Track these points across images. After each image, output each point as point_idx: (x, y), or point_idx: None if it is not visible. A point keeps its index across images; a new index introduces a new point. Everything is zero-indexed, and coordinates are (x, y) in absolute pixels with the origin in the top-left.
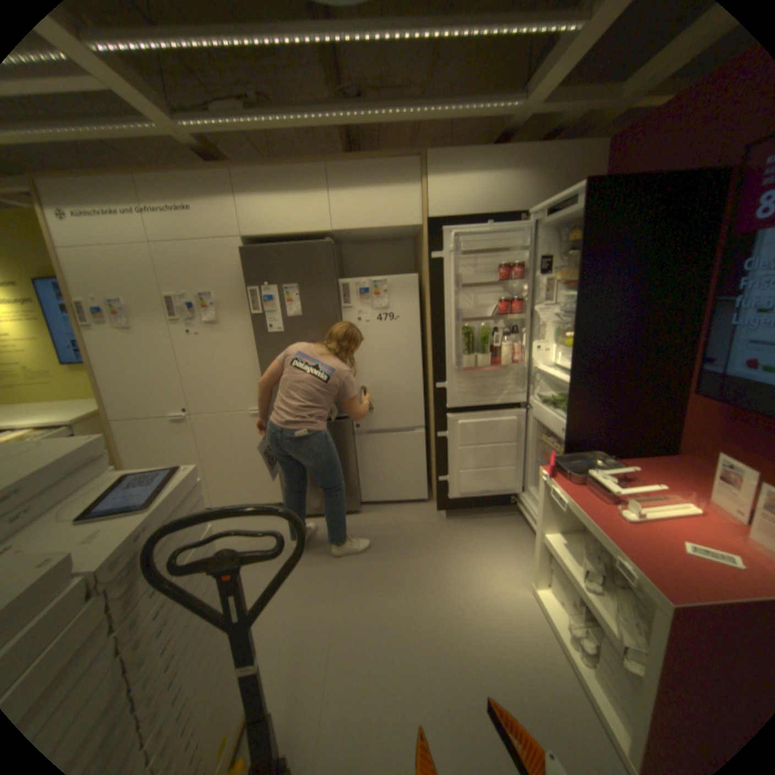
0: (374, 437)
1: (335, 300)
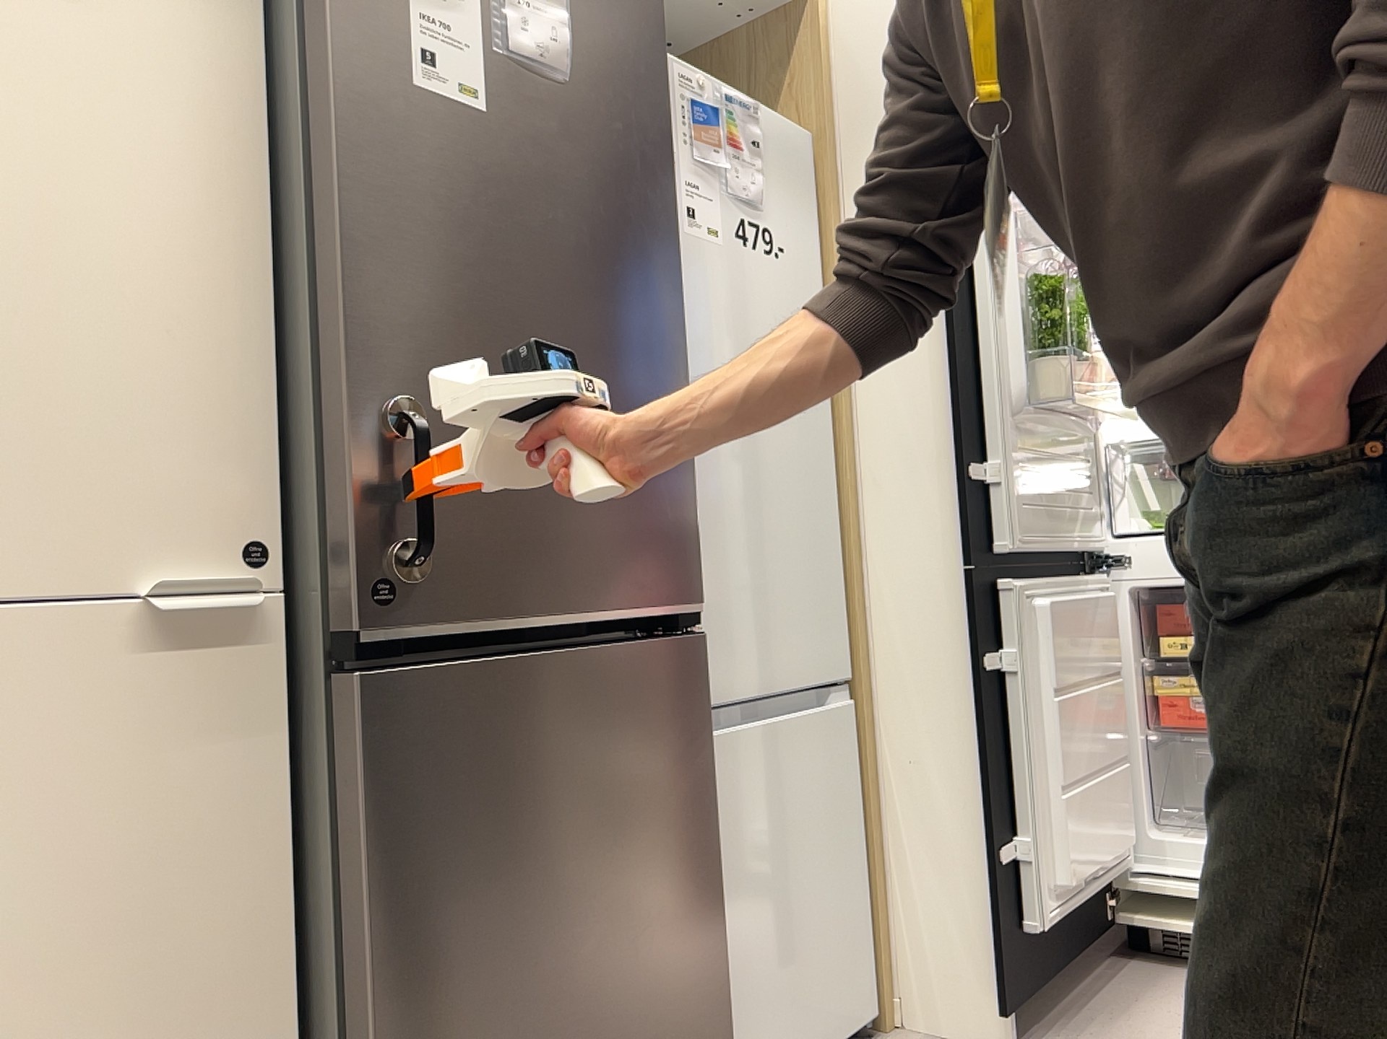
0: (728, 748)
1: (662, 75)
